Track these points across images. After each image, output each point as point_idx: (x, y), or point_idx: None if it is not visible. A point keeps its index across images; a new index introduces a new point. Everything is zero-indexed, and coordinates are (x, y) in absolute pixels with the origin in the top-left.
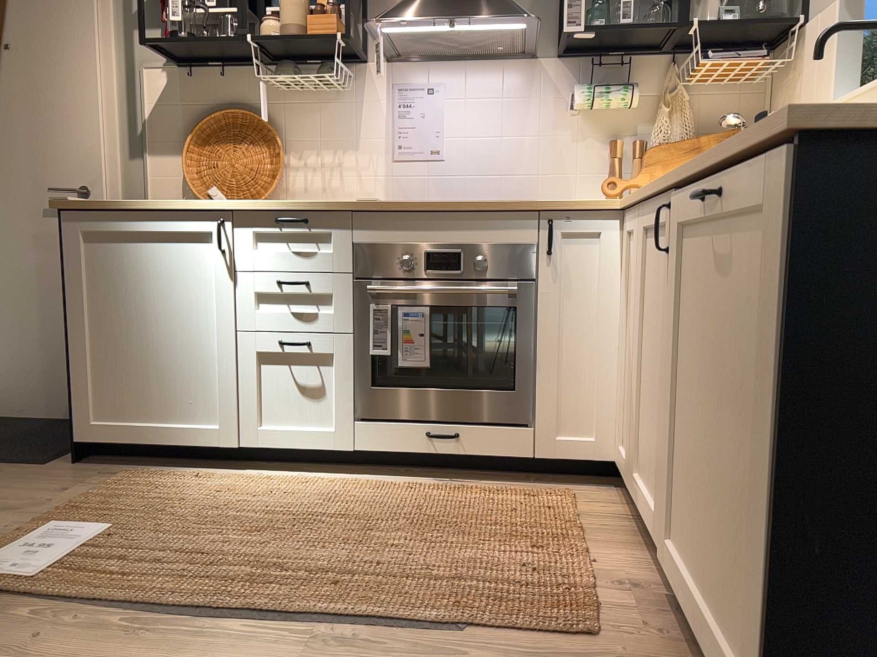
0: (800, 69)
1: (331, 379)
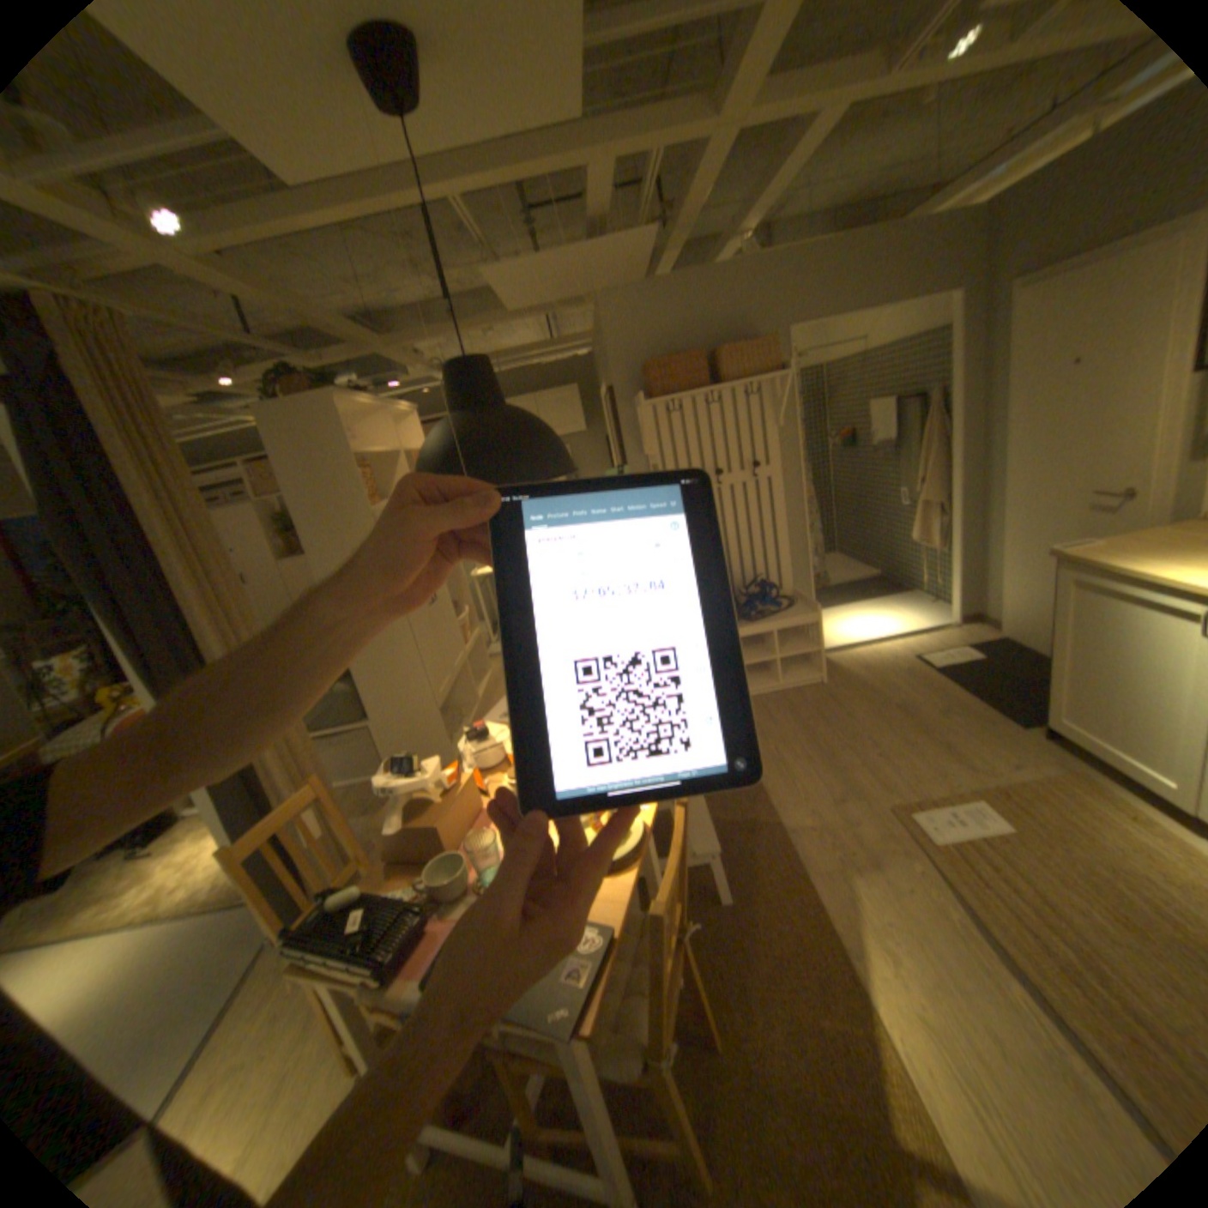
0: None
1: None
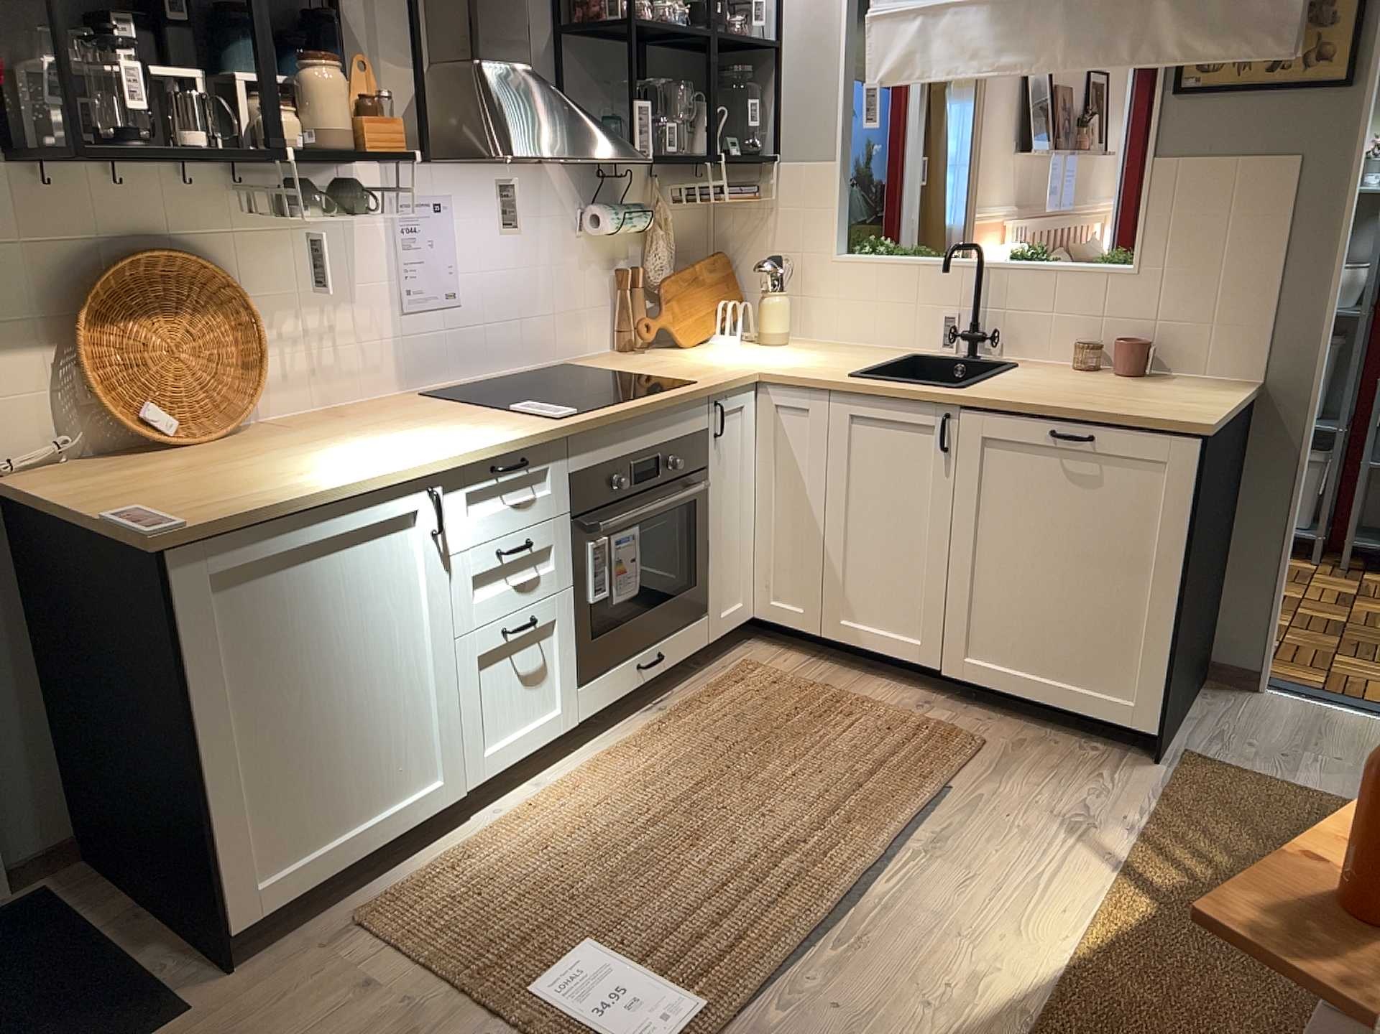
0: (777, 204)
1: (552, 652)
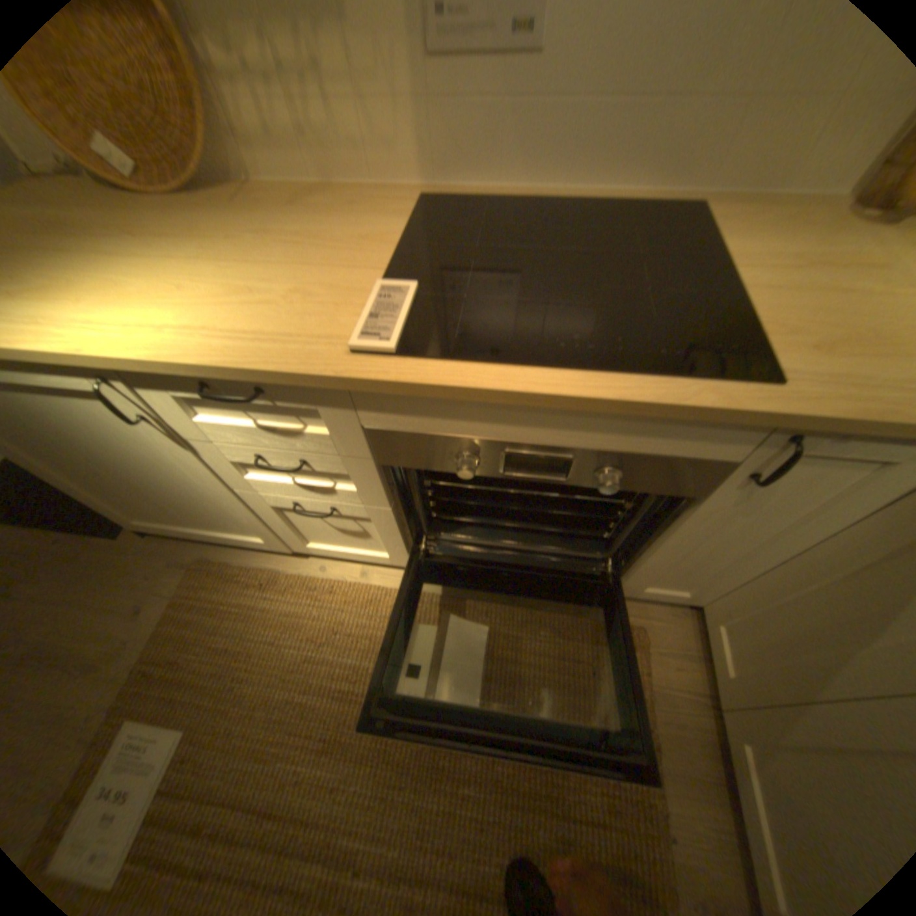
0: None
1: (372, 527)
